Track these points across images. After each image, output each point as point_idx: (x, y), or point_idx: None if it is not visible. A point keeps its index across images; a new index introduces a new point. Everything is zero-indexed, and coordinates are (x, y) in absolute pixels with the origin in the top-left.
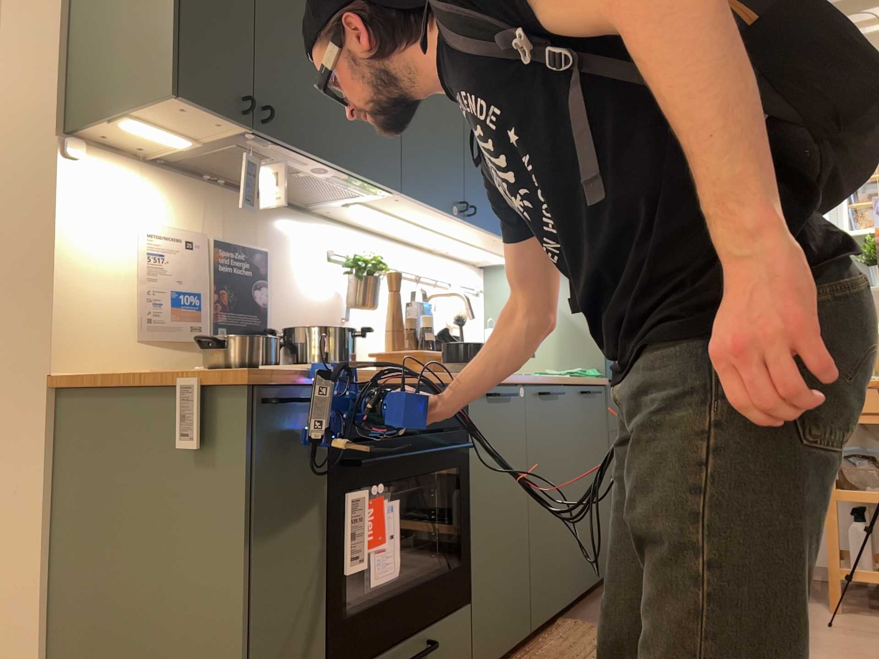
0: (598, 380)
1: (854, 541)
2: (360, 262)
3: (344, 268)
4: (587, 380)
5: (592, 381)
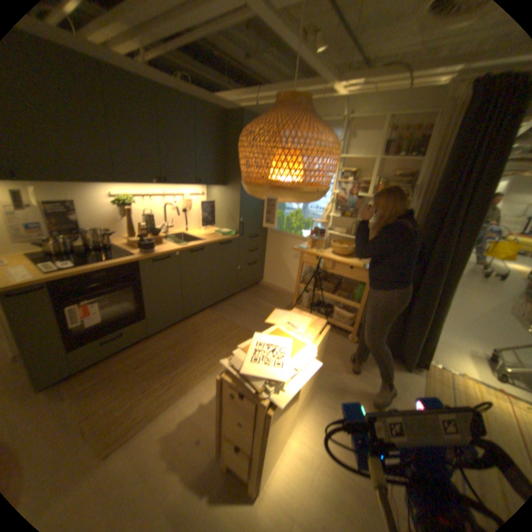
0: (230, 237)
1: (304, 296)
2: (116, 201)
3: (113, 201)
4: (225, 237)
5: (229, 236)
